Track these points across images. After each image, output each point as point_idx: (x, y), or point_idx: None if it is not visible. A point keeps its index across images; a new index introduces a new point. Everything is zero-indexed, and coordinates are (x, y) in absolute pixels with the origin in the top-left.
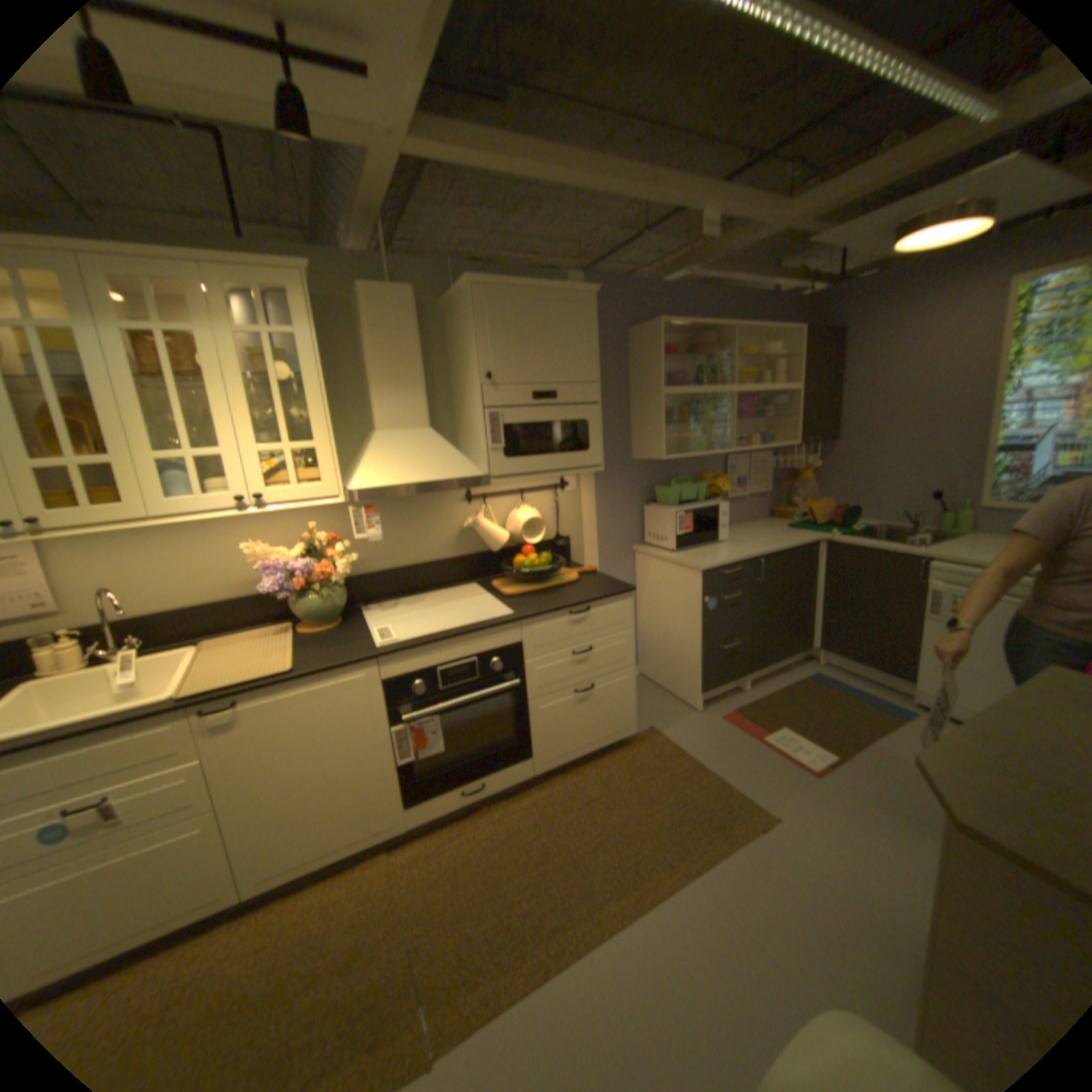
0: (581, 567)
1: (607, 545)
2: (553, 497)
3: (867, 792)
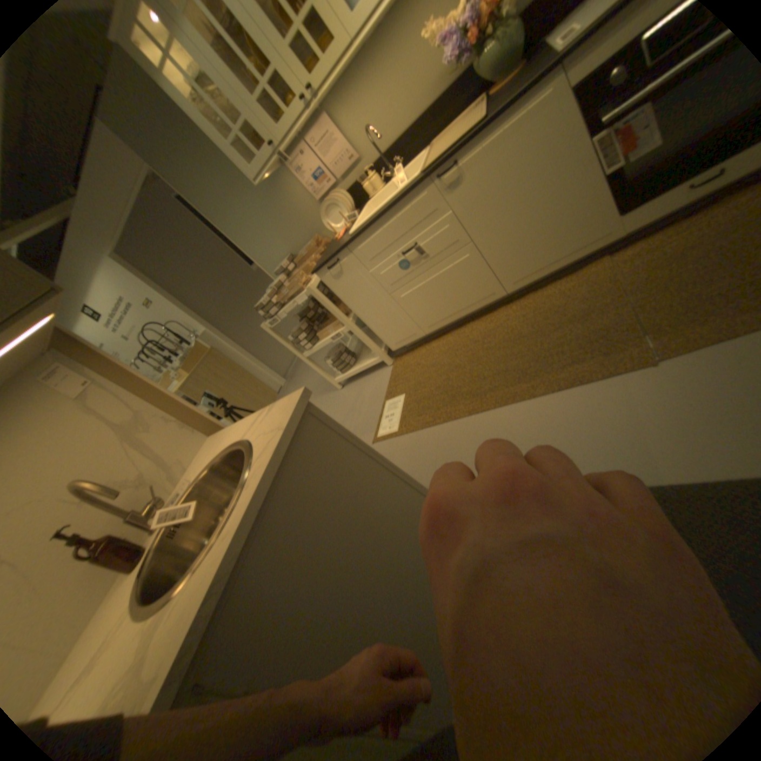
0: None
1: None
2: None
3: None
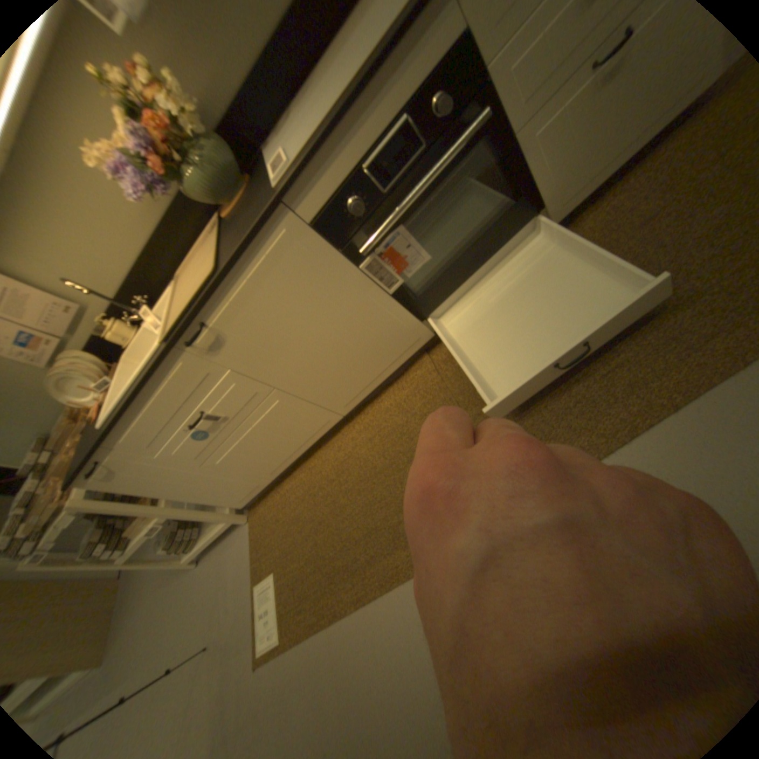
0: None
1: None
2: None
3: None
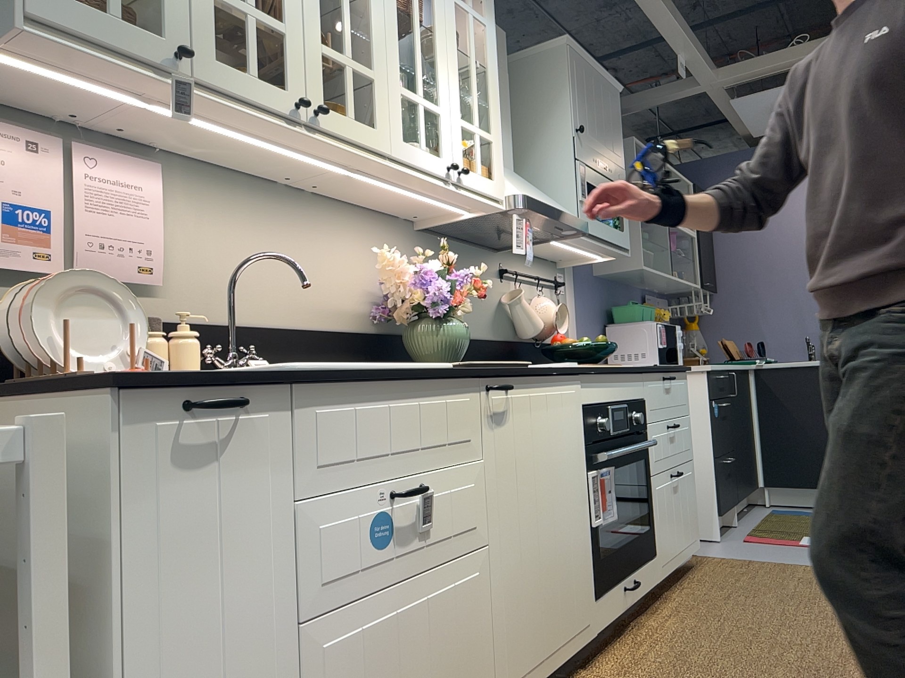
0: None
1: None
2: (555, 294)
3: None
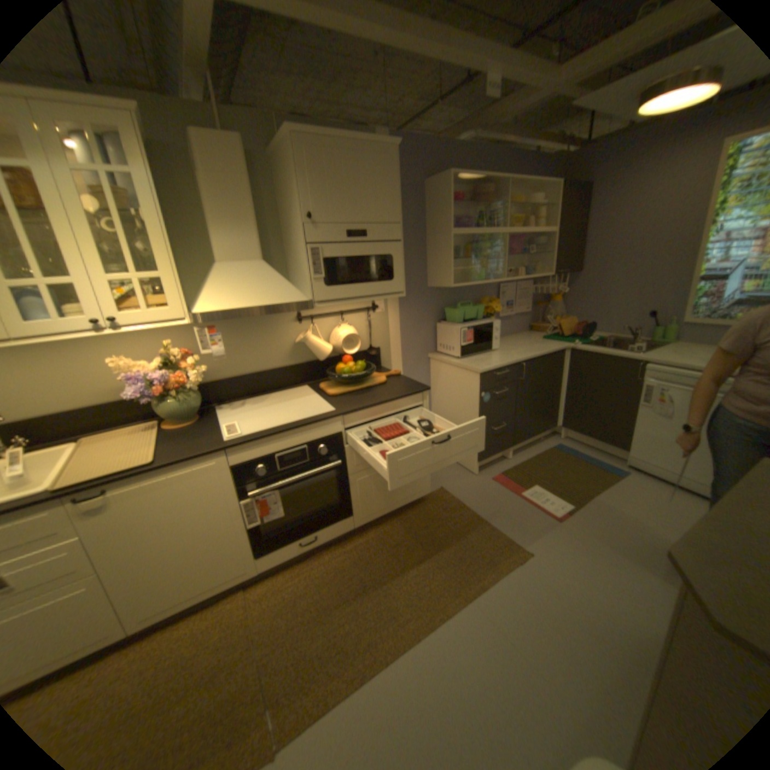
0: (389, 371)
1: (408, 353)
2: (367, 317)
3: (594, 531)
